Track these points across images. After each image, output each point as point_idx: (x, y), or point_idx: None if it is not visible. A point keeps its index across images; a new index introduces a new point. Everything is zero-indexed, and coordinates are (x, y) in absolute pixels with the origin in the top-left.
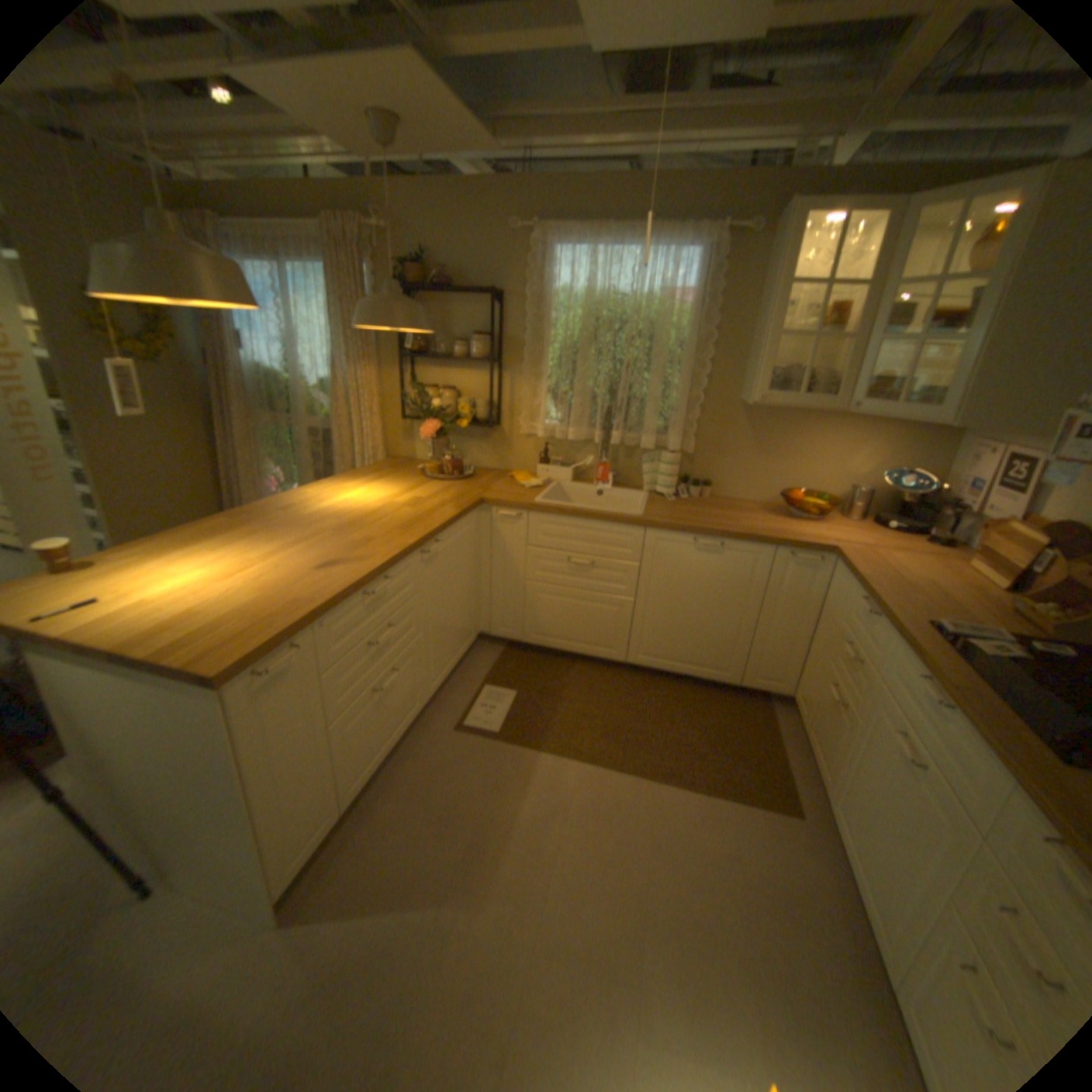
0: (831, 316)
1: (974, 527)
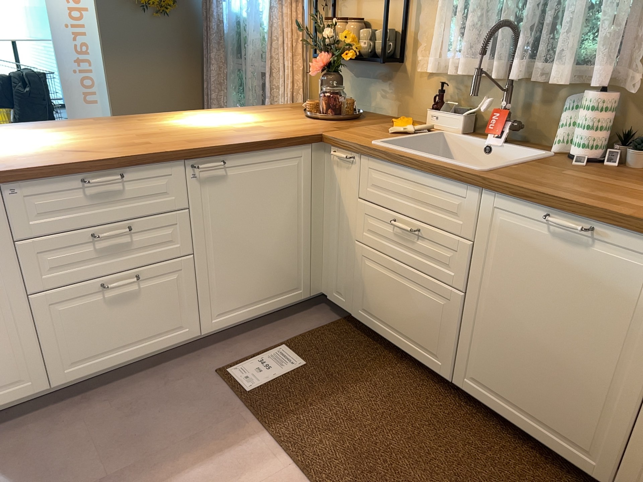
0: None
1: None
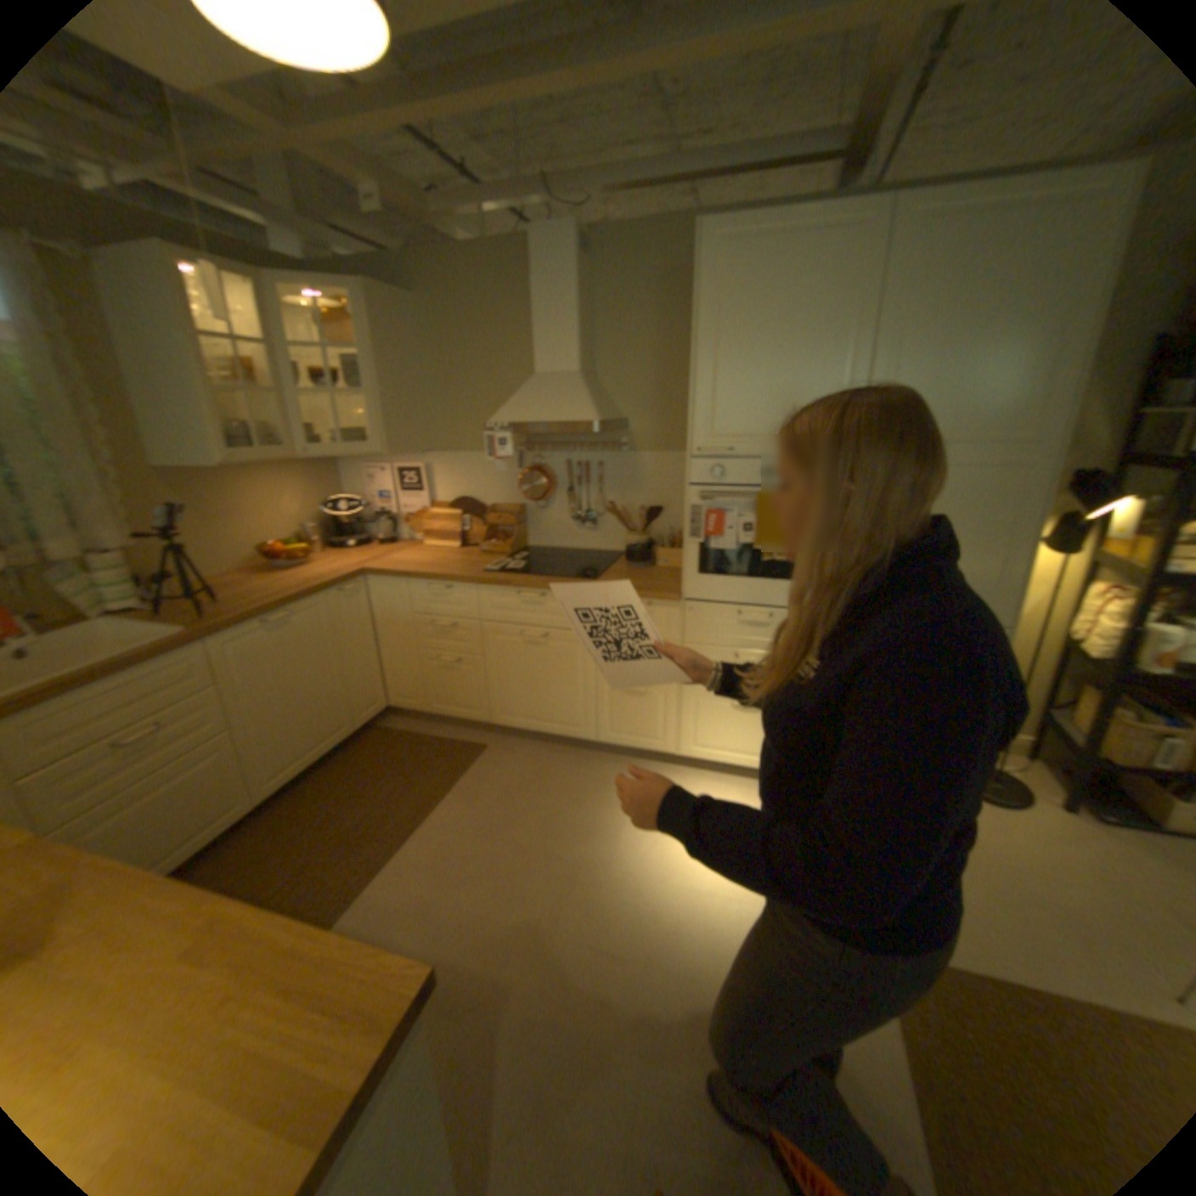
0: (229, 372)
1: (395, 525)
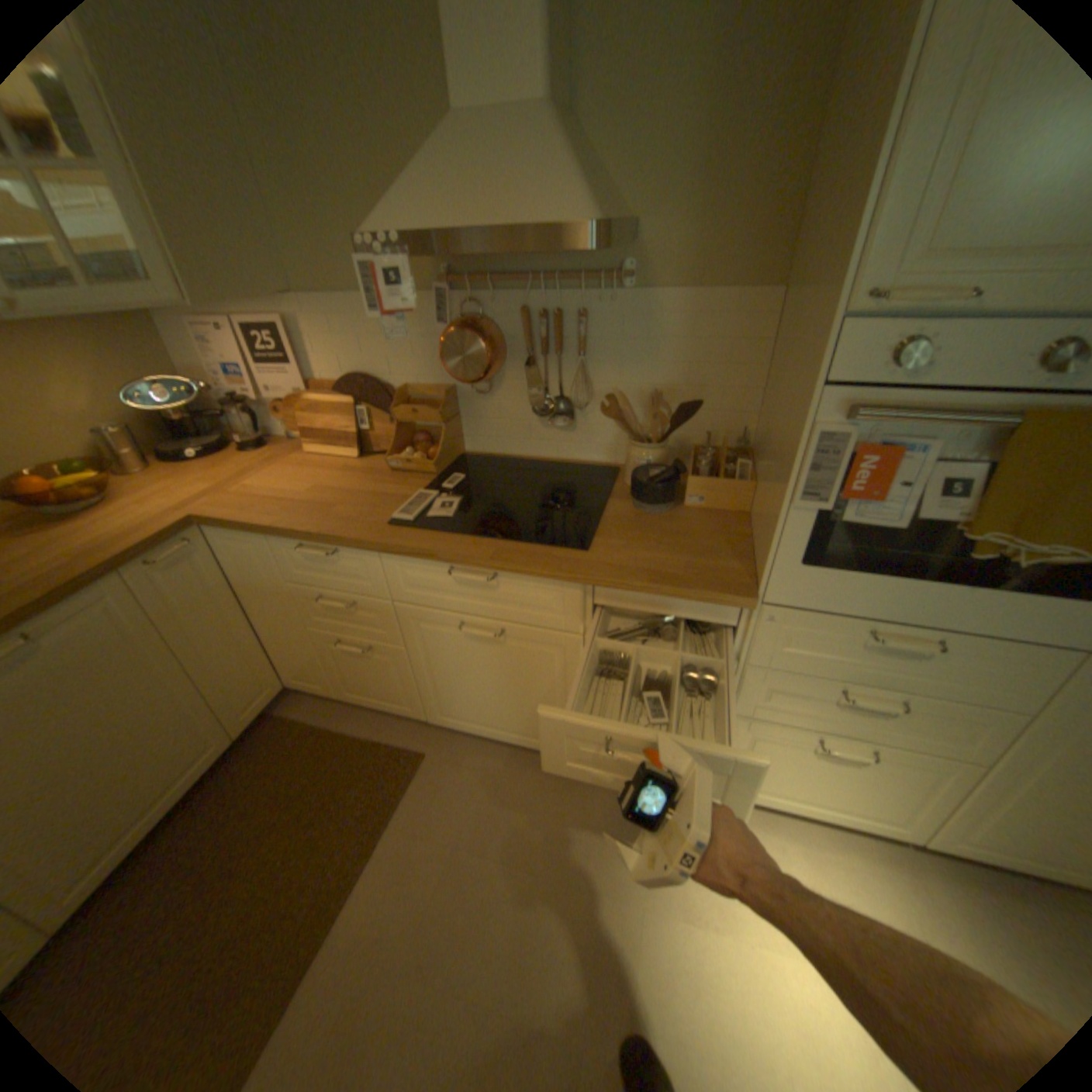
0: None
1: (258, 415)
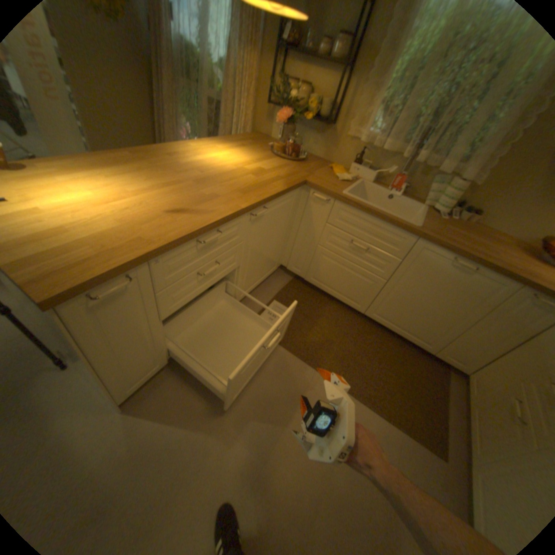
0: None
1: None
